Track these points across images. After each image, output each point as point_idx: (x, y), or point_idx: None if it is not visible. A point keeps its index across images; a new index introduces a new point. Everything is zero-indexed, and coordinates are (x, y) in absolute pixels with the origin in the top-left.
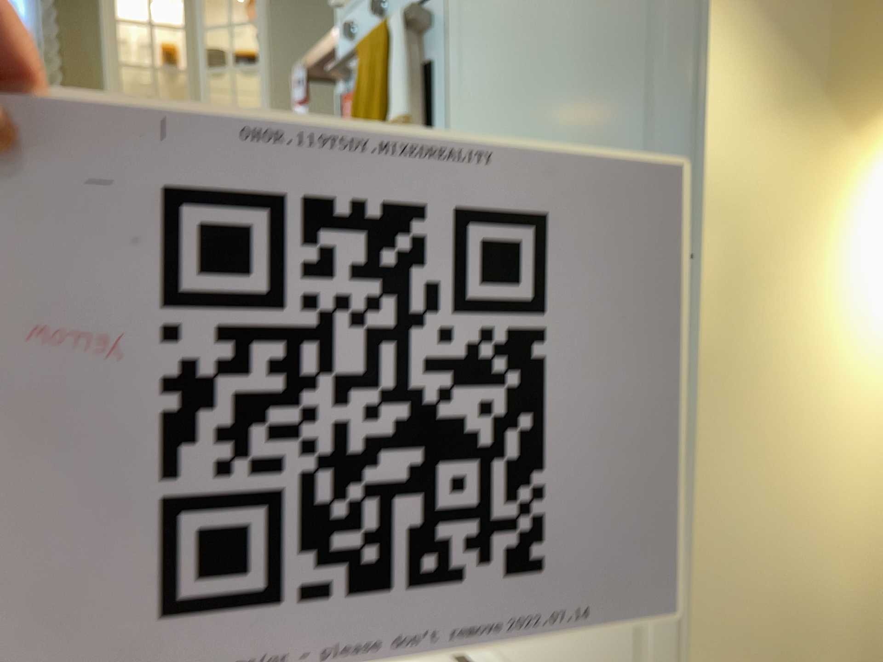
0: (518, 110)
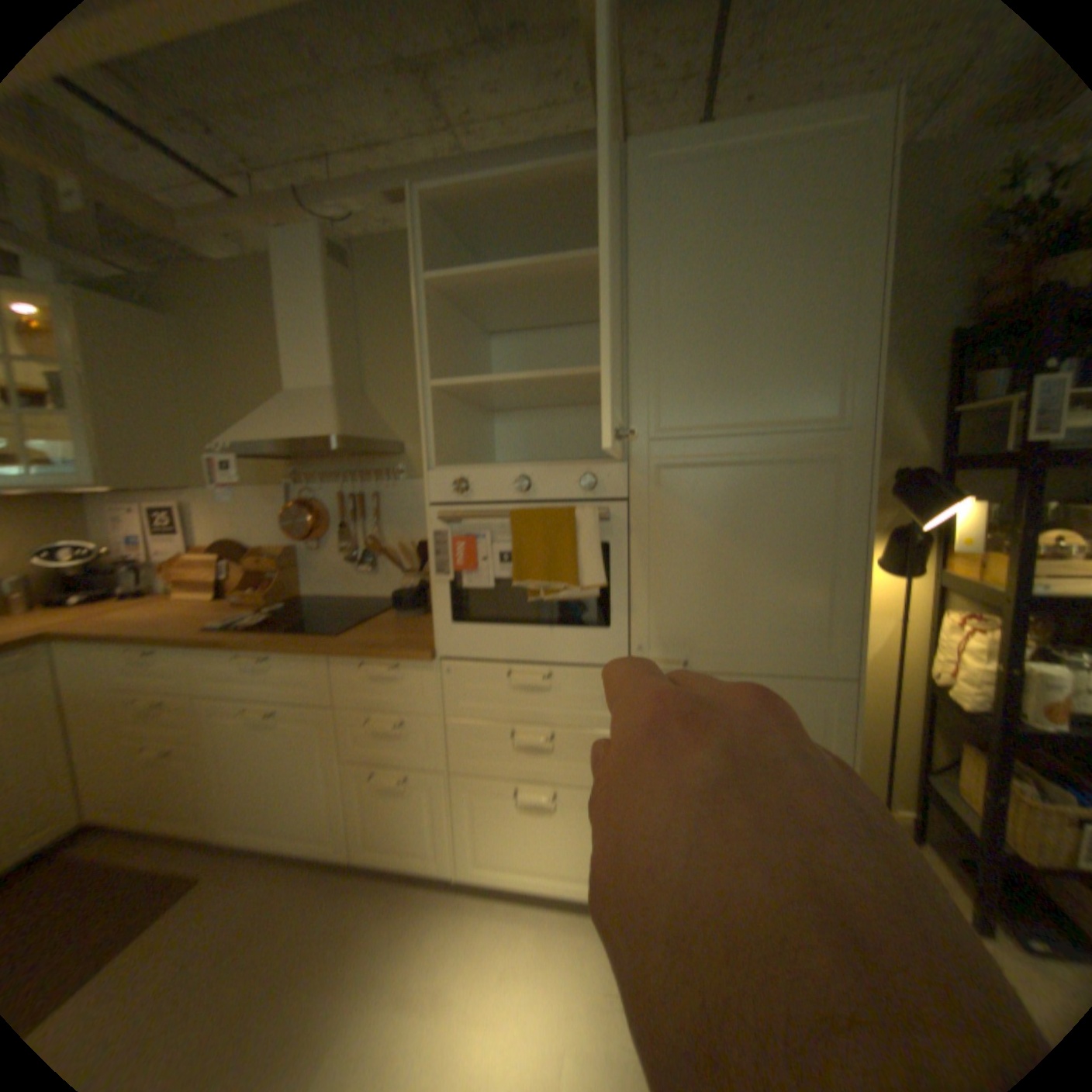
0: (708, 592)
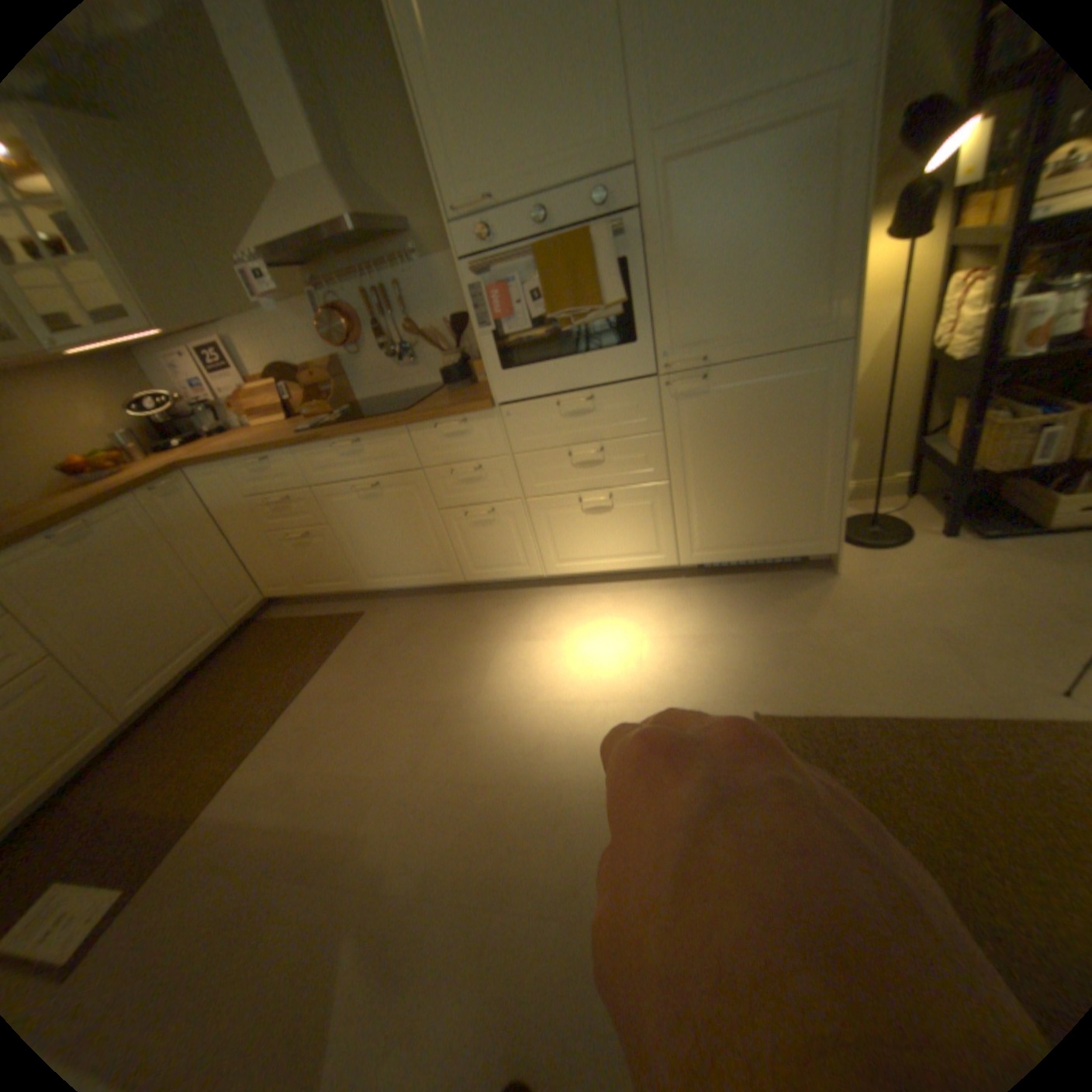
0: (721, 284)
